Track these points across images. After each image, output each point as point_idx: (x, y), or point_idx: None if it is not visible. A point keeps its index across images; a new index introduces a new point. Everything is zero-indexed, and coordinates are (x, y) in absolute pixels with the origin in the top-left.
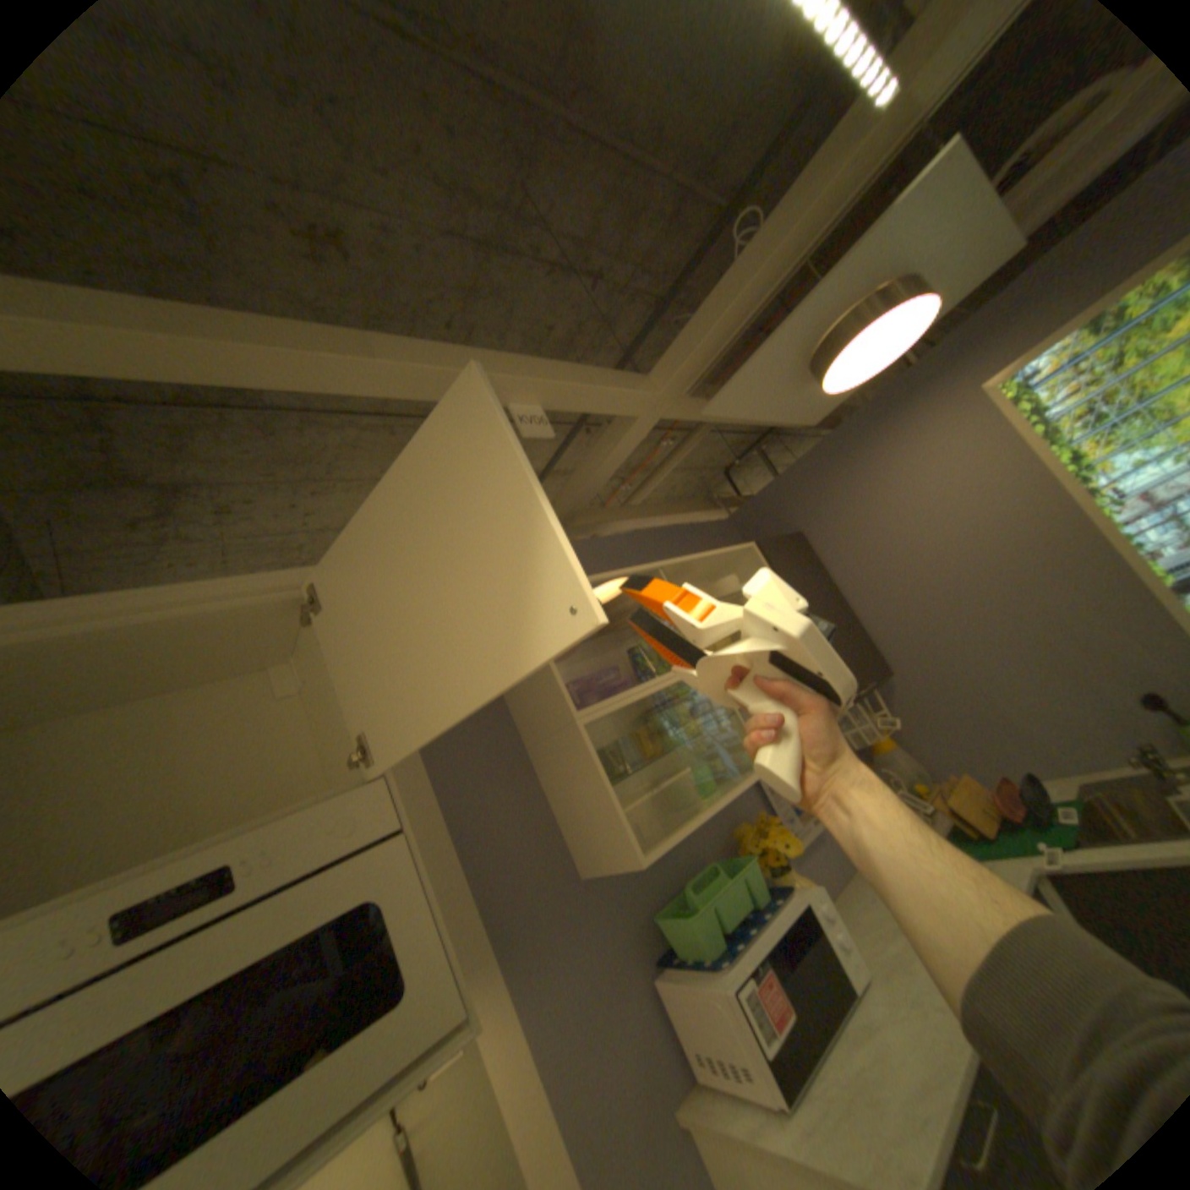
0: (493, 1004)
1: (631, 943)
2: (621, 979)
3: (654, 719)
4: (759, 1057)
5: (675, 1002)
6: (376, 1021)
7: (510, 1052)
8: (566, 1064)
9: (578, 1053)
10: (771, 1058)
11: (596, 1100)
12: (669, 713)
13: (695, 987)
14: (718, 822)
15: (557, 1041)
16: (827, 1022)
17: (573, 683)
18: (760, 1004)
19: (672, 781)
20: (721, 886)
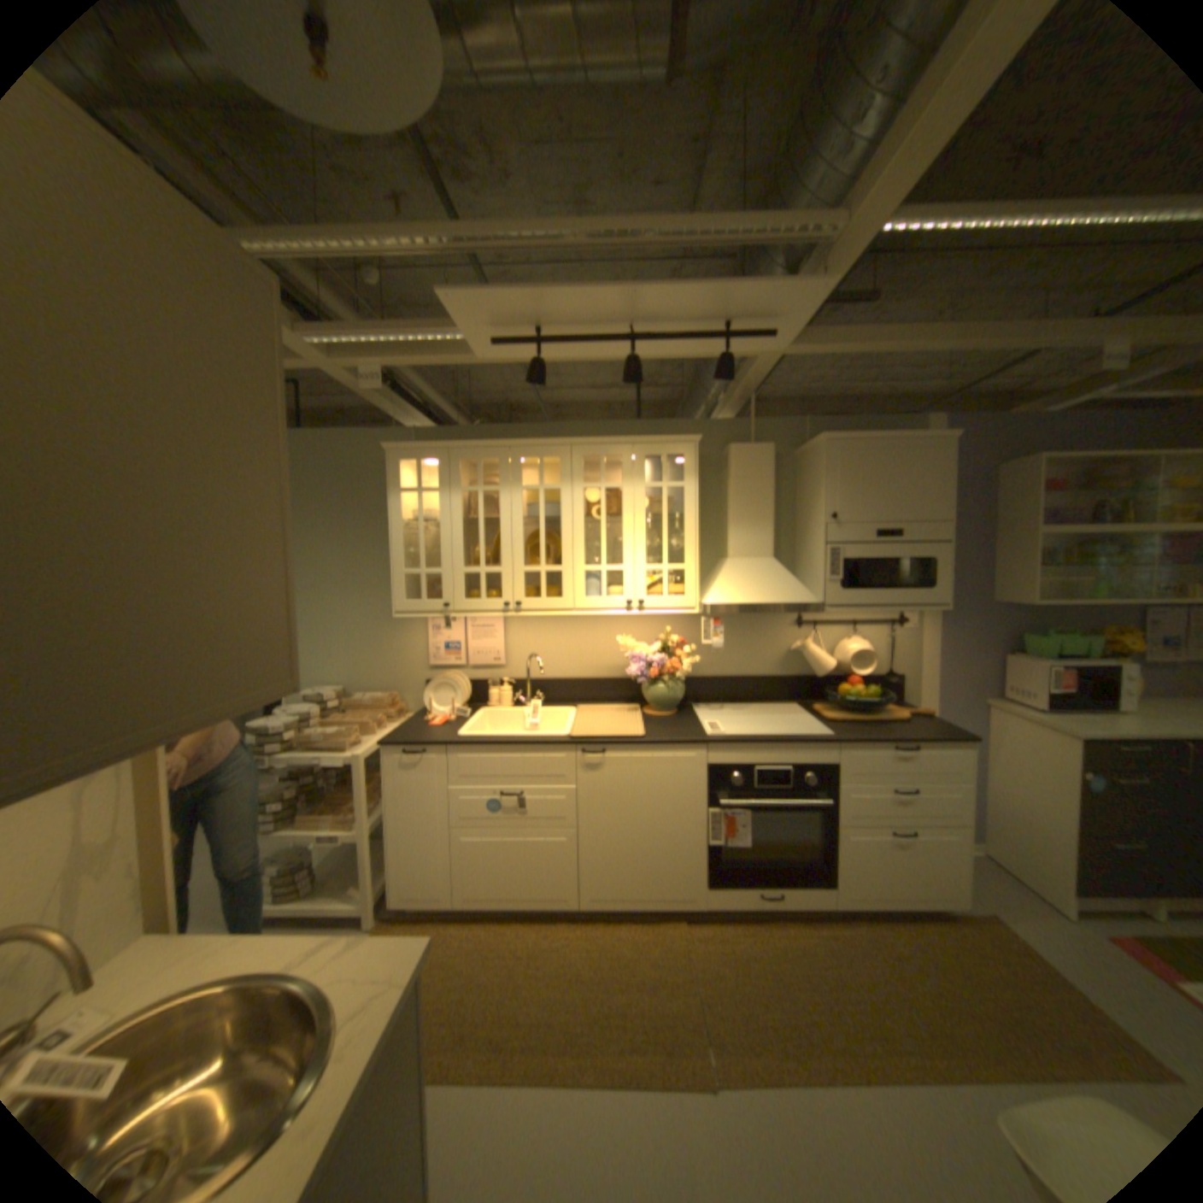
0: (935, 621)
1: (1005, 638)
2: (992, 647)
3: (1091, 547)
4: (1048, 694)
5: (1015, 667)
6: (927, 590)
7: (935, 639)
8: (953, 656)
9: (960, 656)
10: (1053, 696)
11: (959, 674)
12: (1104, 548)
13: (1031, 663)
14: (1097, 619)
15: (954, 647)
16: (1094, 707)
17: (1049, 511)
18: (1062, 677)
19: (1079, 581)
20: (1075, 638)
